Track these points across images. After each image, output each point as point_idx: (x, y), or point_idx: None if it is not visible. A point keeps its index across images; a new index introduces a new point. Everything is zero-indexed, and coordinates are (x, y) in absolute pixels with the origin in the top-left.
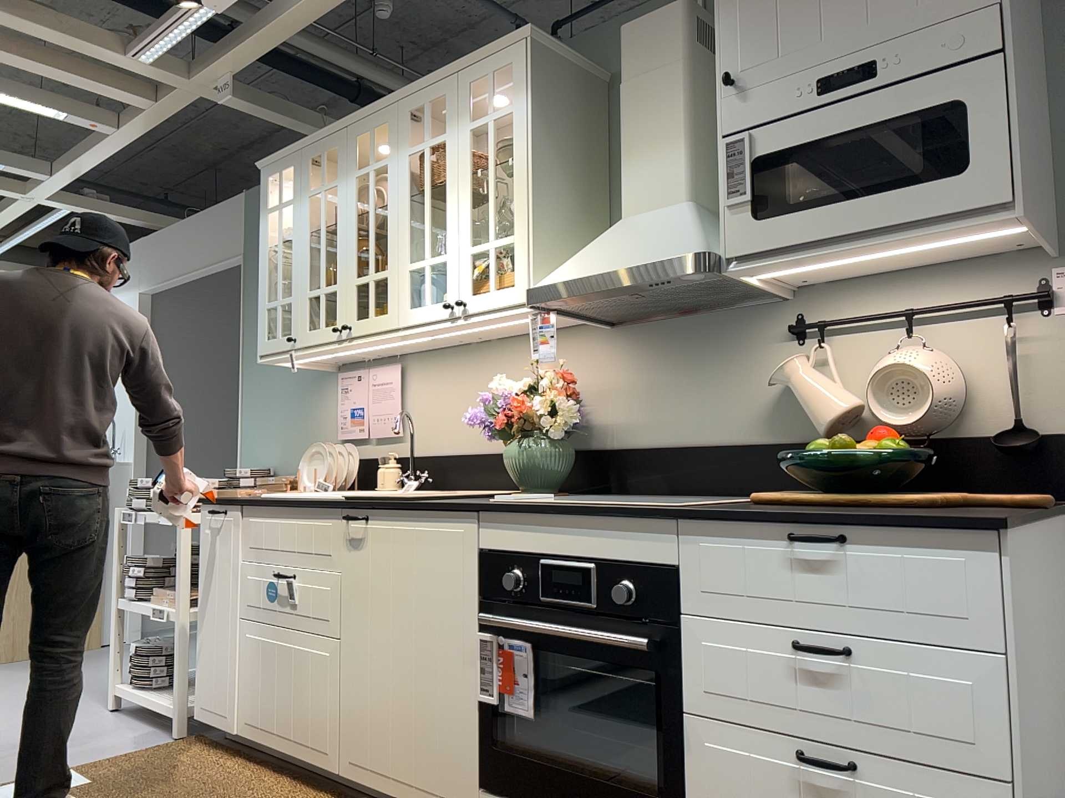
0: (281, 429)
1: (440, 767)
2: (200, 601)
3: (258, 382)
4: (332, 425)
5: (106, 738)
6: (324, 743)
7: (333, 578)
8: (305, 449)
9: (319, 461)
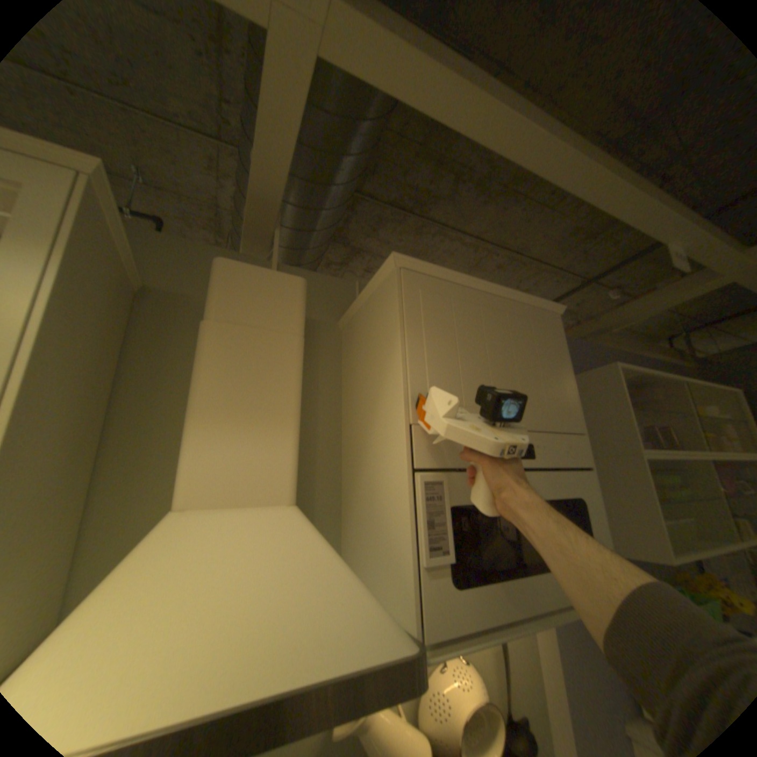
0: None
1: None
2: None
3: None
4: None
5: None
6: None
7: None
8: None
9: None
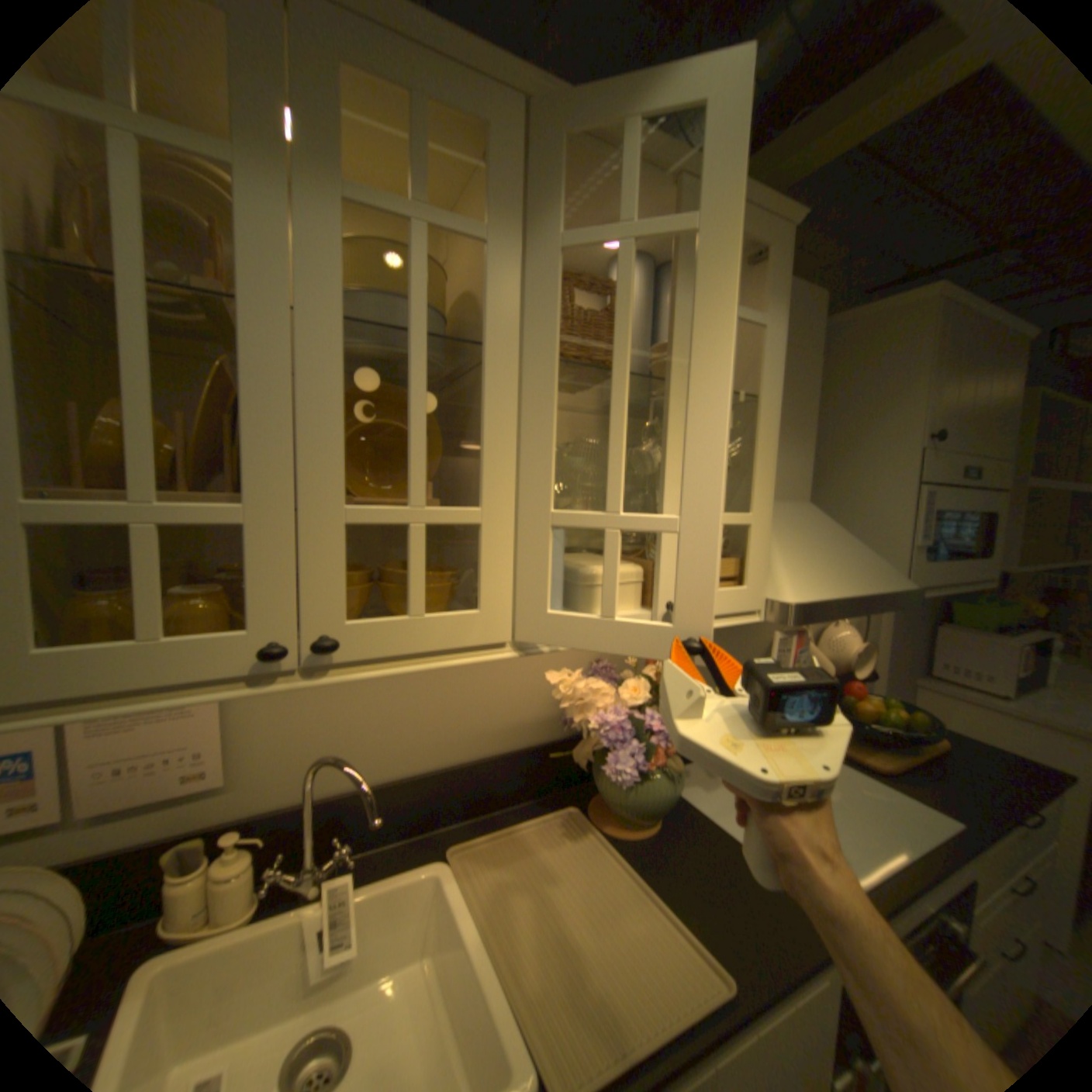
0: None
1: None
2: None
3: None
4: None
5: None
6: None
7: None
8: None
9: None
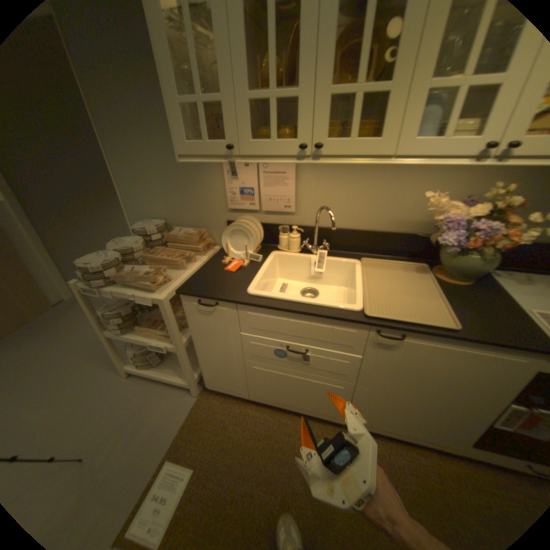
0: (163, 193)
1: (442, 438)
2: (195, 344)
3: (125, 153)
4: (218, 196)
5: (151, 410)
6: (334, 415)
7: (354, 358)
8: (193, 209)
9: (239, 235)
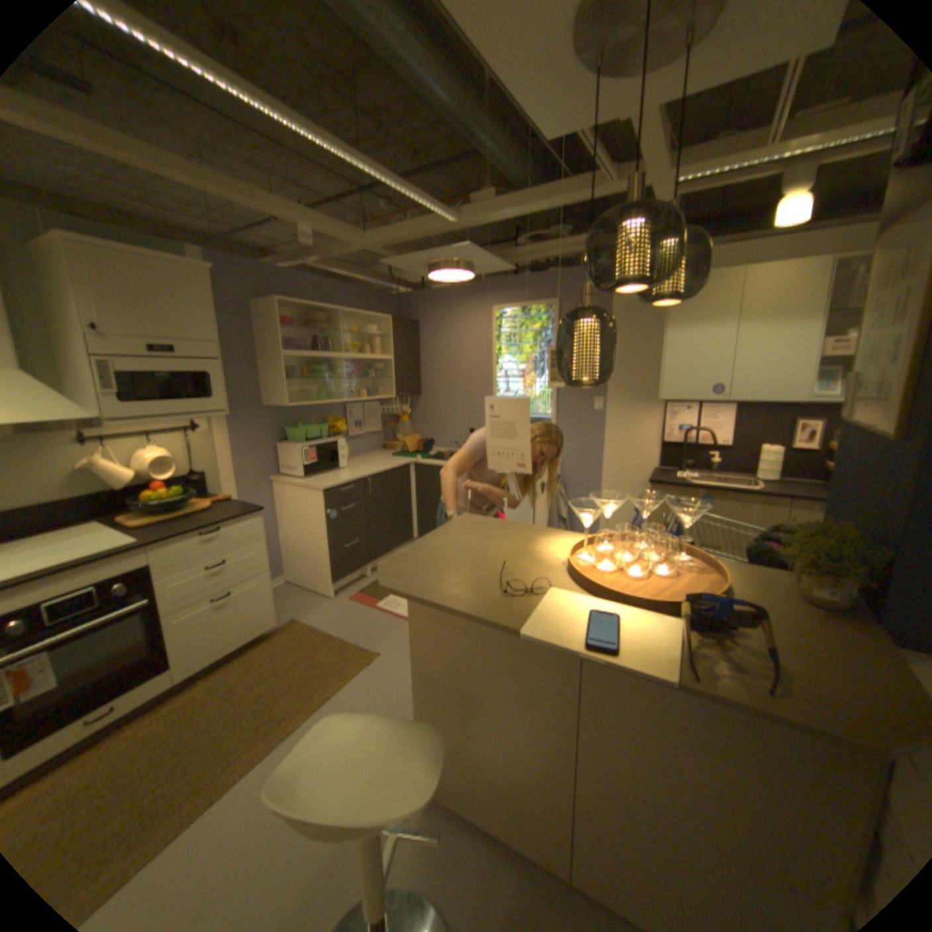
0: None
1: None
2: None
3: None
4: None
5: None
6: None
7: None
8: None
9: None
